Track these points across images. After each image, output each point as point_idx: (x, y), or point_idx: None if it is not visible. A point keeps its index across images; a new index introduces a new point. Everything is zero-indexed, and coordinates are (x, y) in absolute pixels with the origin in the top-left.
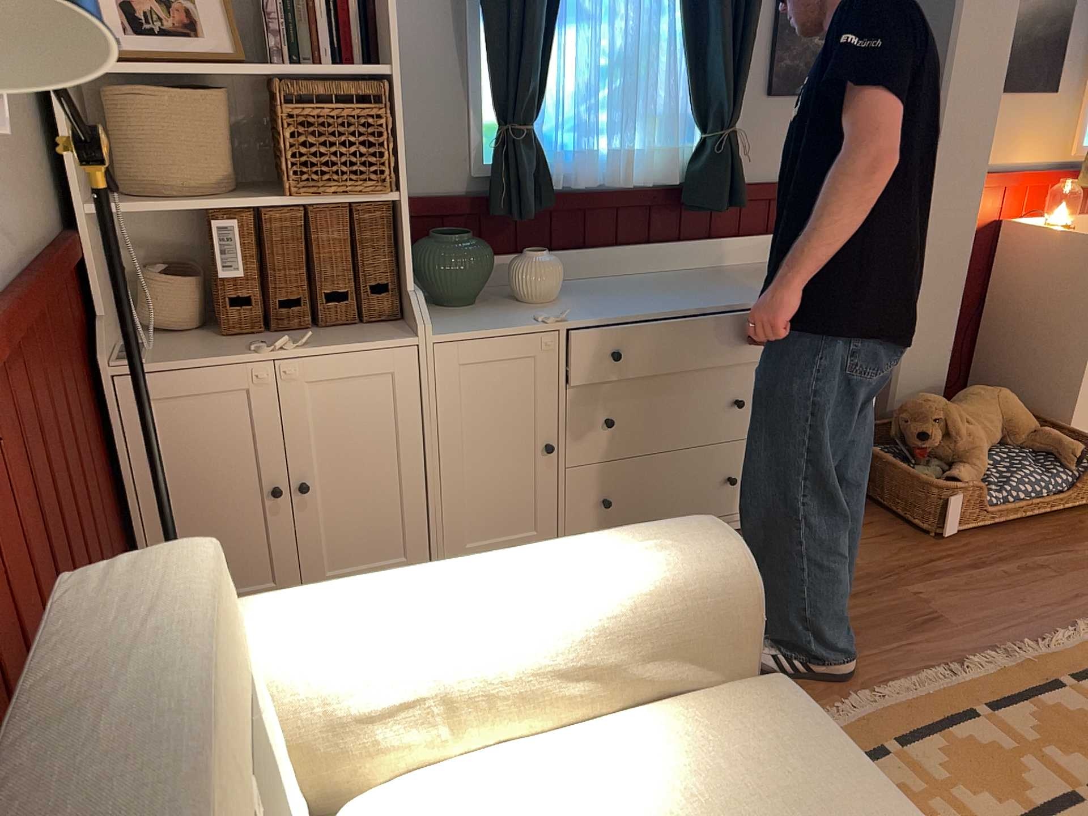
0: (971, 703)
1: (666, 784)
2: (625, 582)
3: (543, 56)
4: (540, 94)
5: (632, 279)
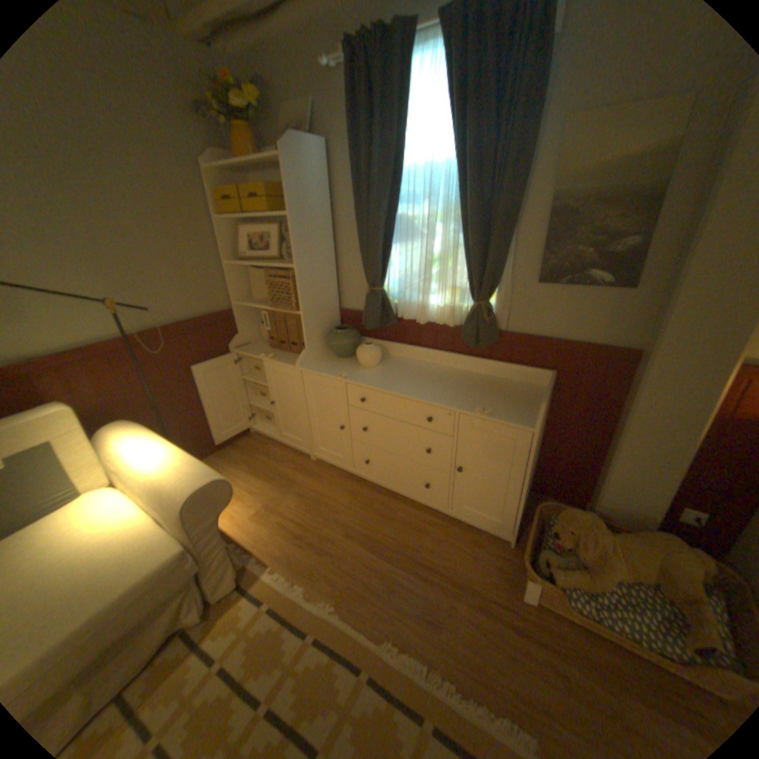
0: (367, 670)
1: (106, 543)
2: (157, 481)
3: (384, 256)
4: (383, 274)
5: (430, 368)
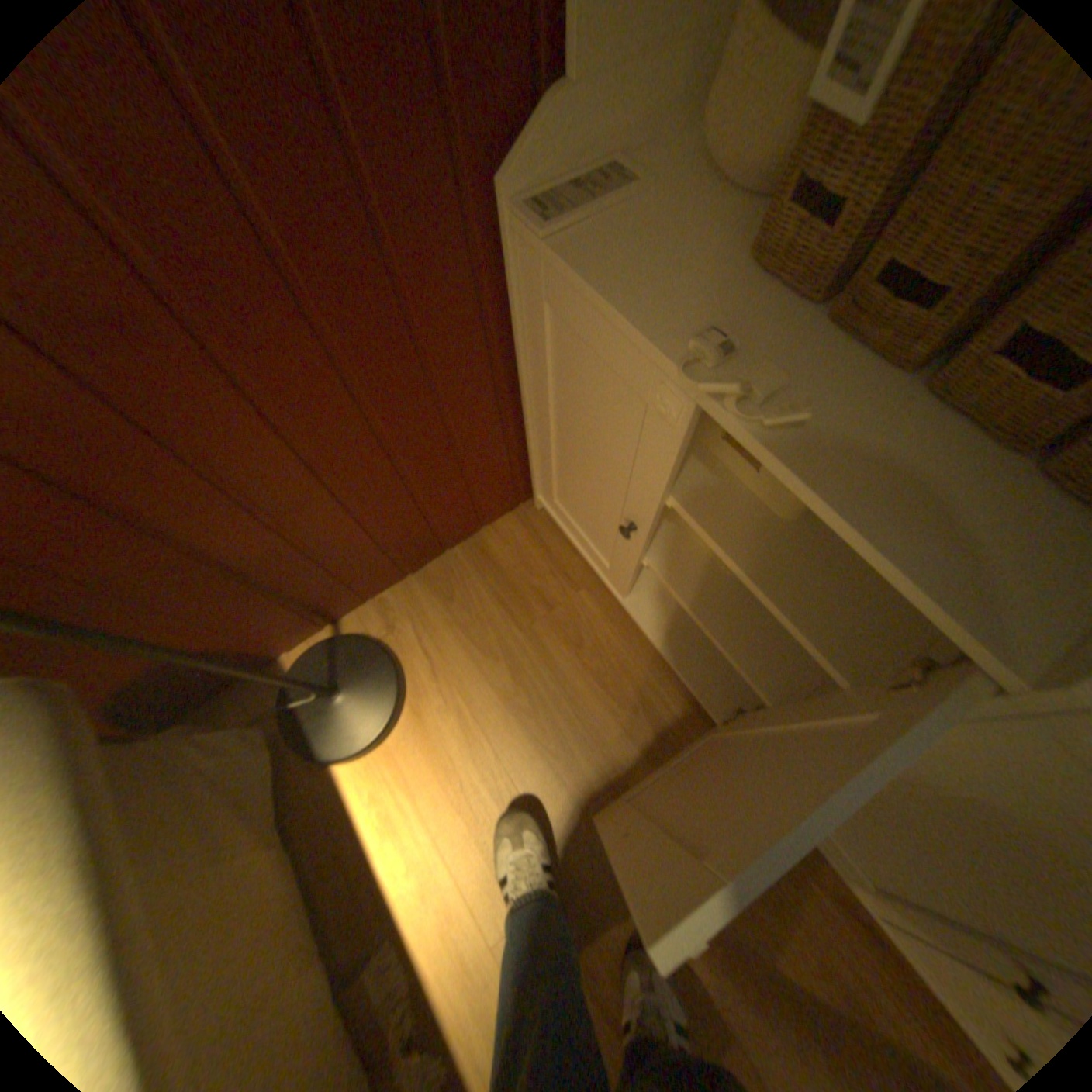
0: None
1: None
2: None
3: None
4: None
5: None
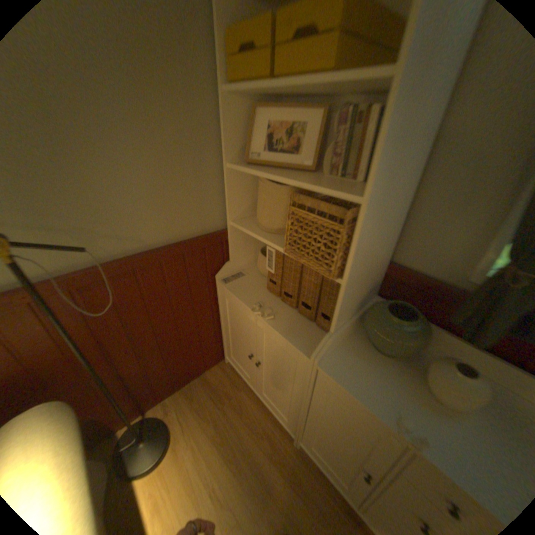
0: None
1: None
2: None
3: None
4: None
5: None
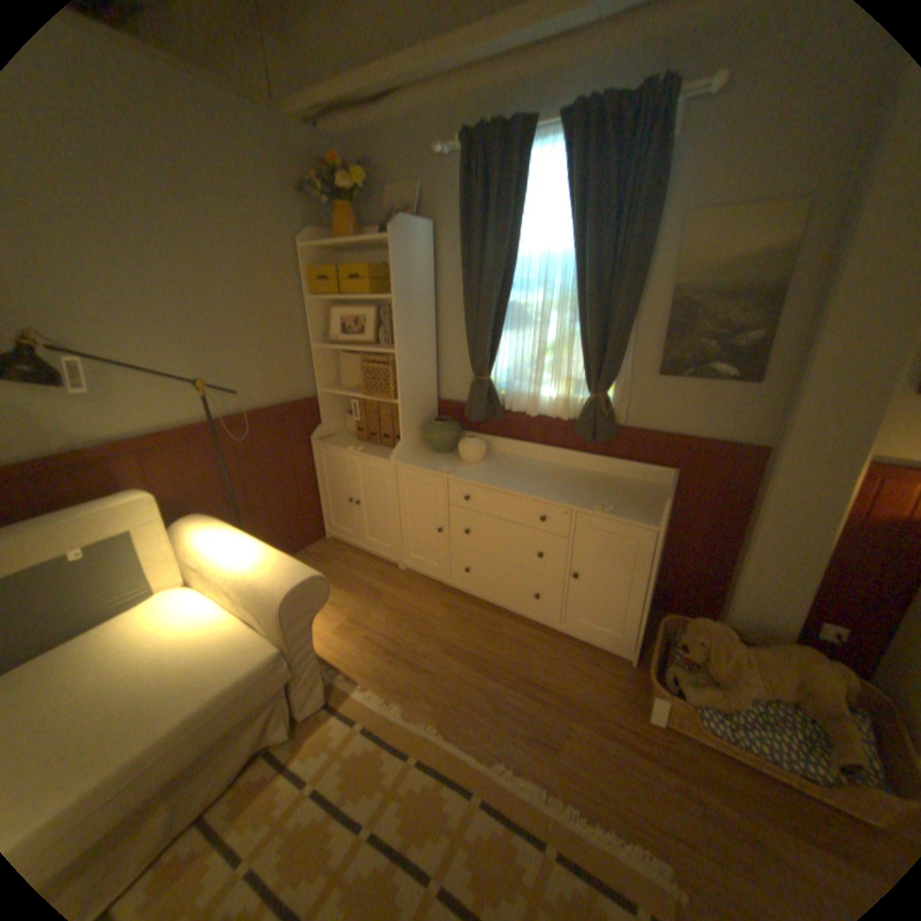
0: (479, 793)
1: (195, 643)
2: (251, 576)
3: (493, 344)
4: (491, 363)
5: (539, 466)
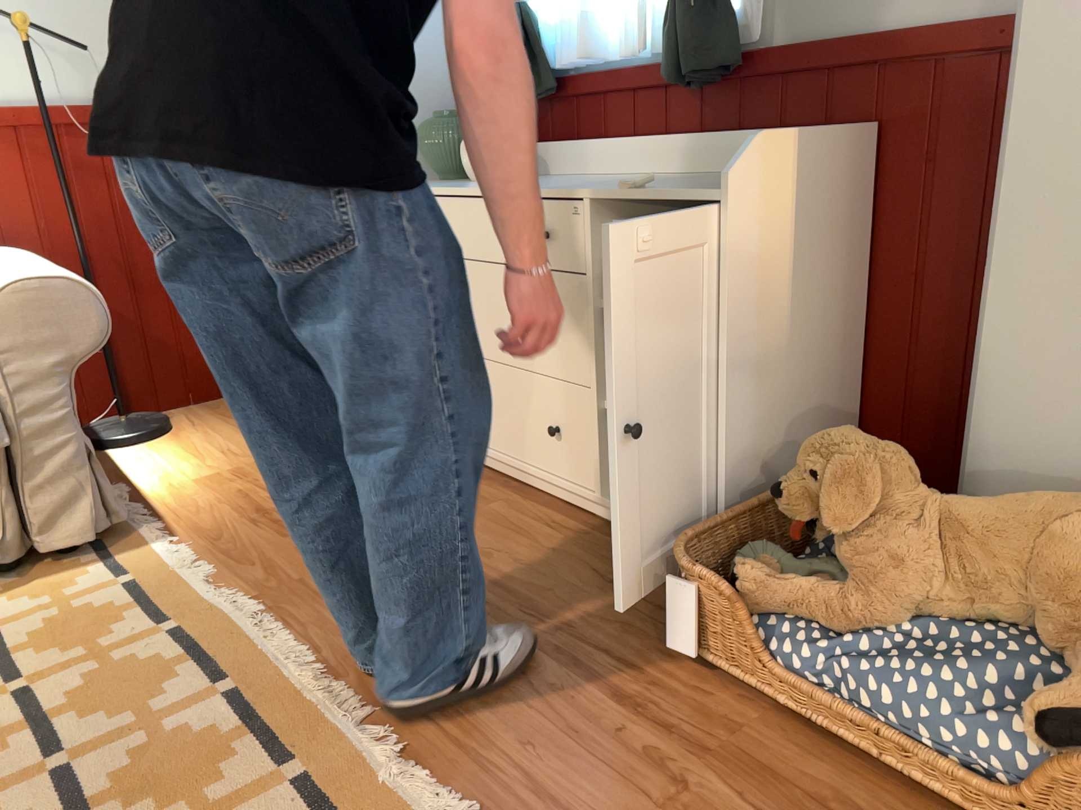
0: (241, 679)
1: None
2: None
3: None
4: None
5: (610, 177)
